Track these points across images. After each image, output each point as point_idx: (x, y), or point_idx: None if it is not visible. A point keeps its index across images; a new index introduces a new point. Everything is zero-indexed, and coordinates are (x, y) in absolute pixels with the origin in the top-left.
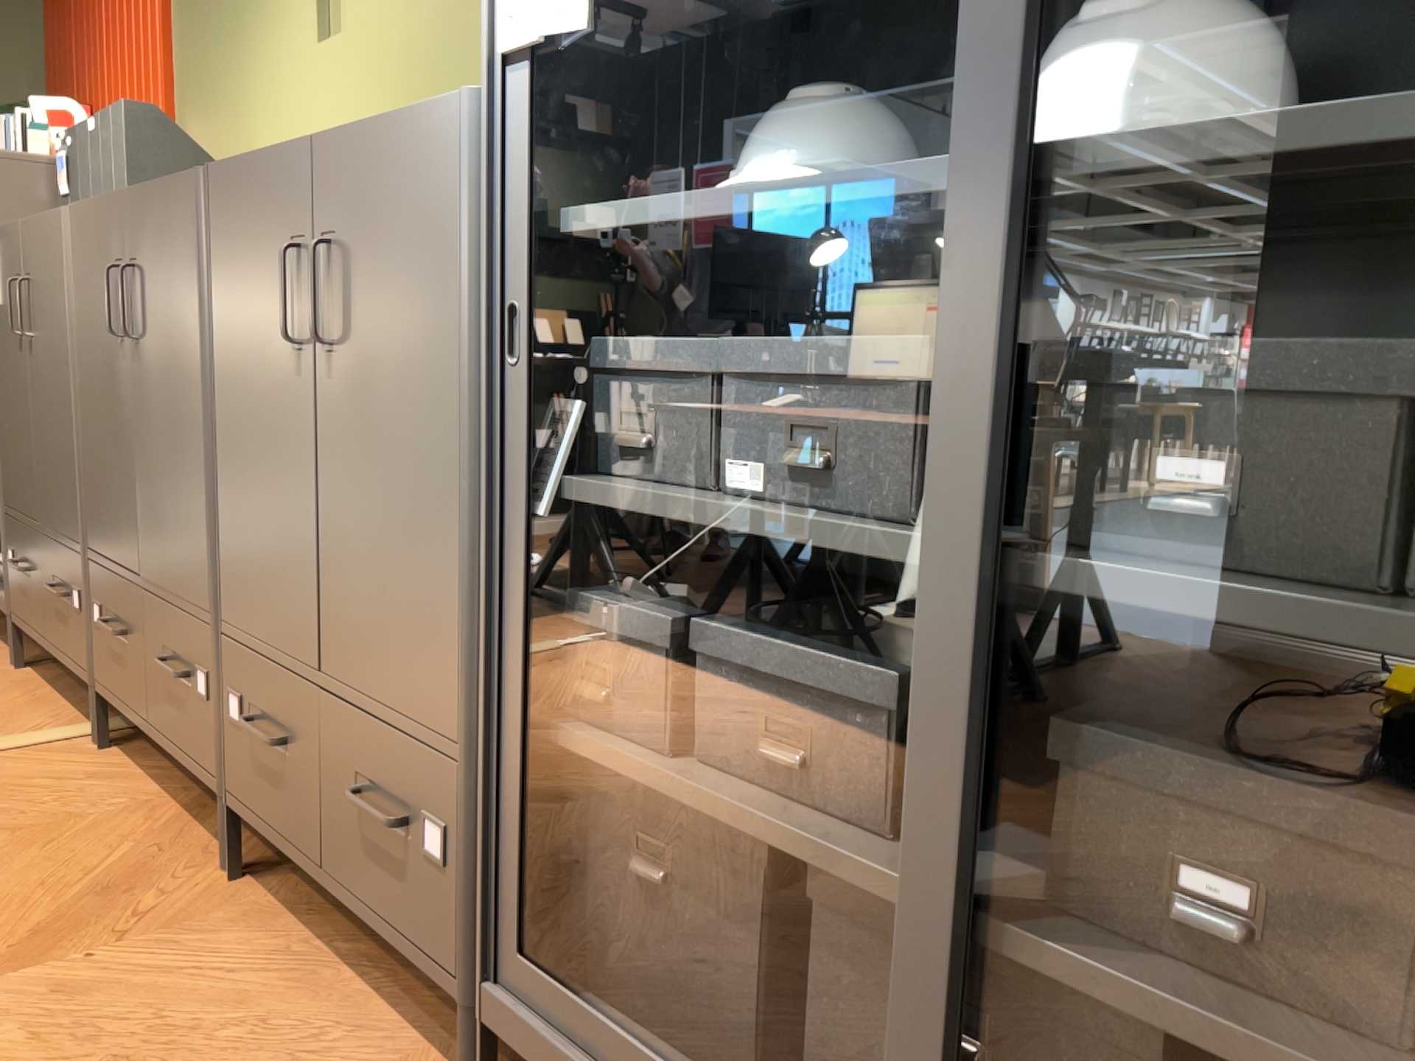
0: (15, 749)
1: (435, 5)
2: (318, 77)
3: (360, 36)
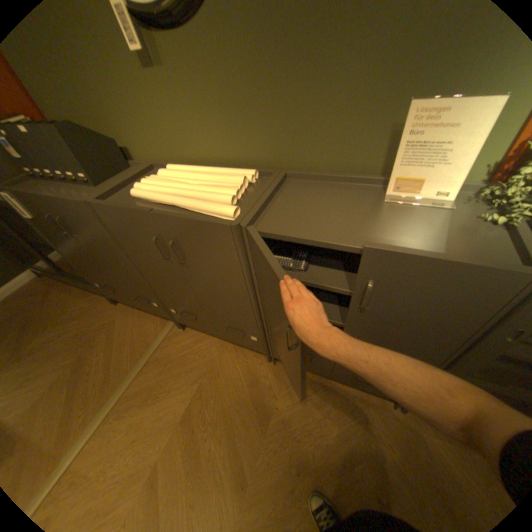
0: (162, 341)
1: (246, 62)
2: (149, 88)
3: (180, 70)
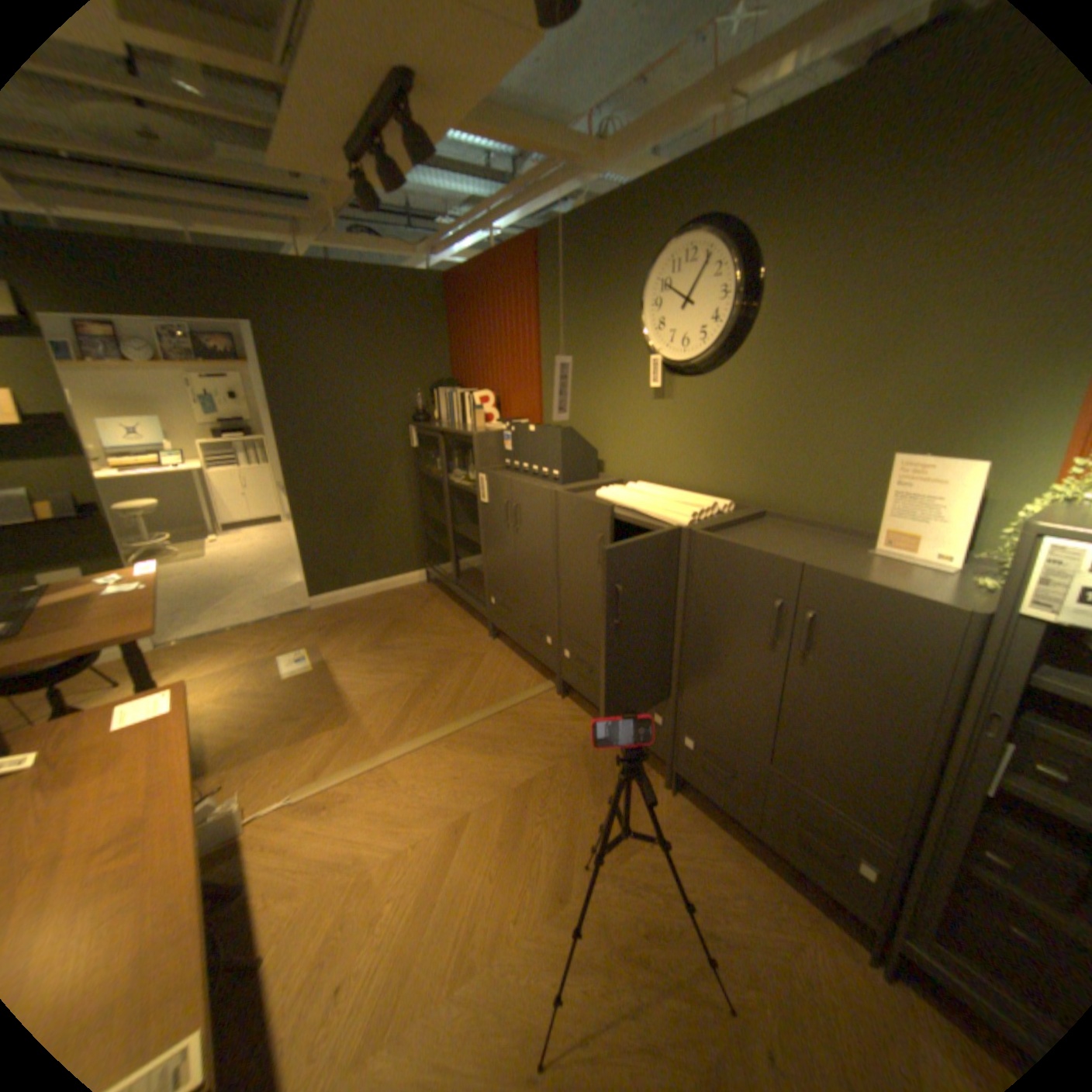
0: (531, 699)
1: (750, 405)
2: (652, 414)
3: (687, 404)
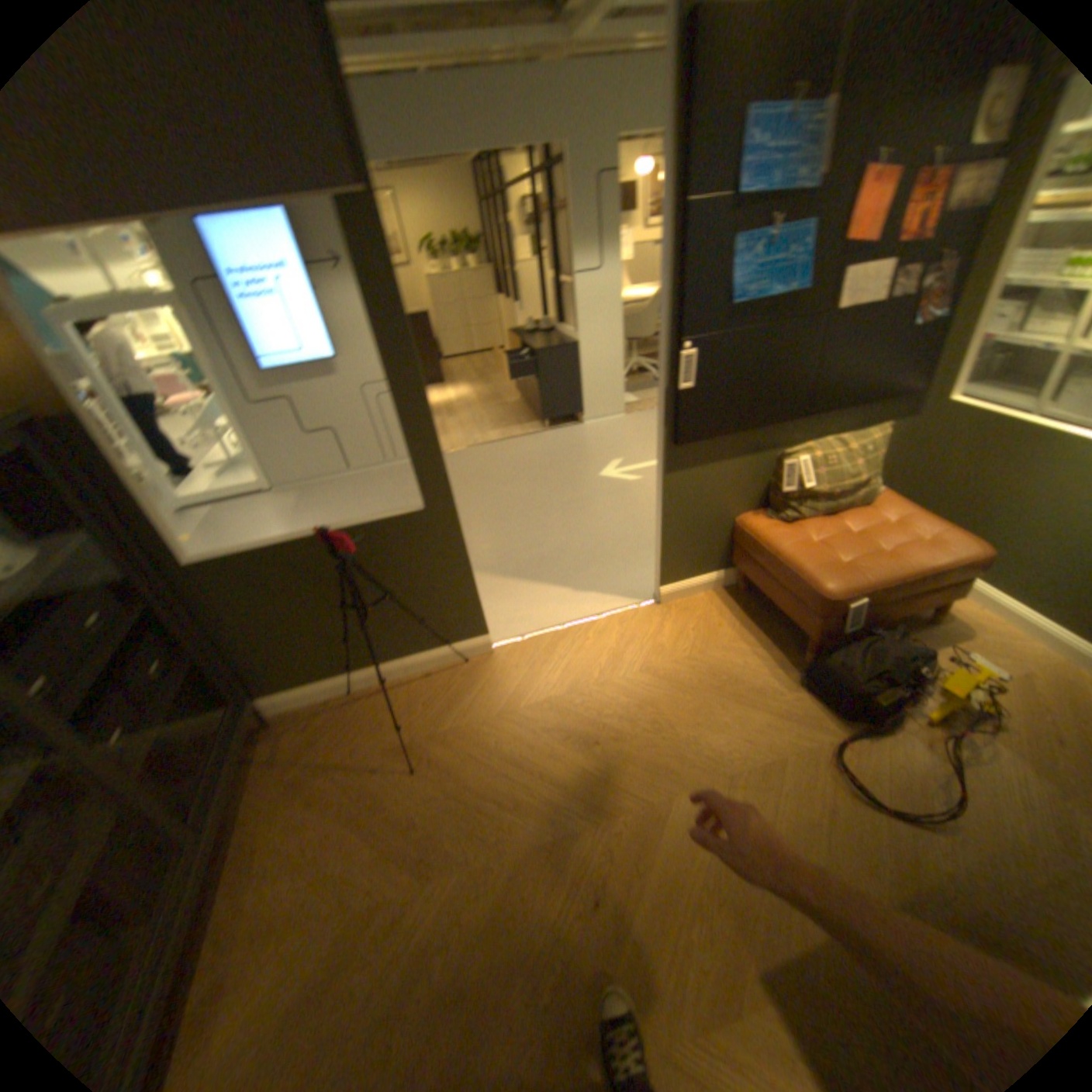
0: None
1: None
2: None
3: None
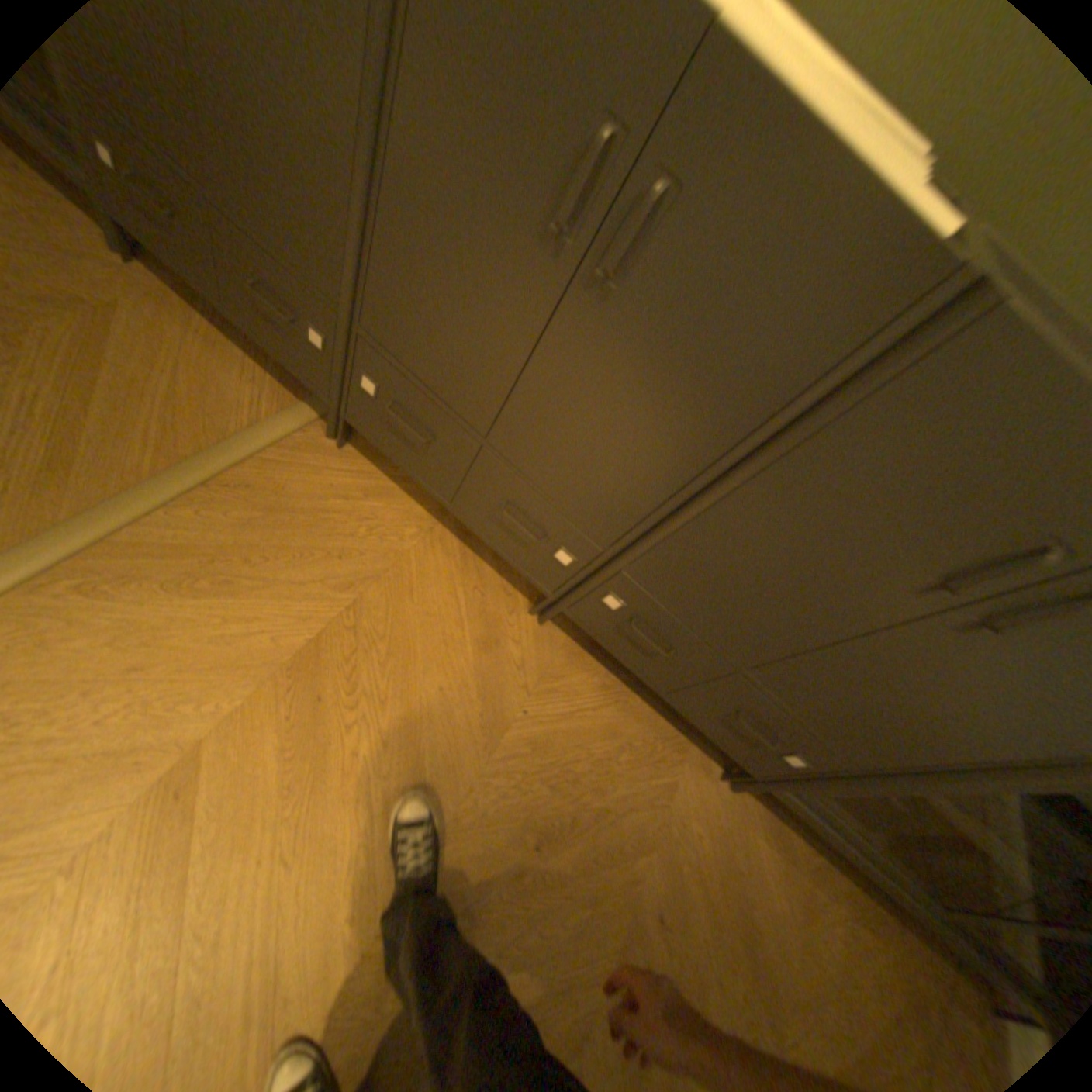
0: (270, 445)
1: None
2: None
3: None
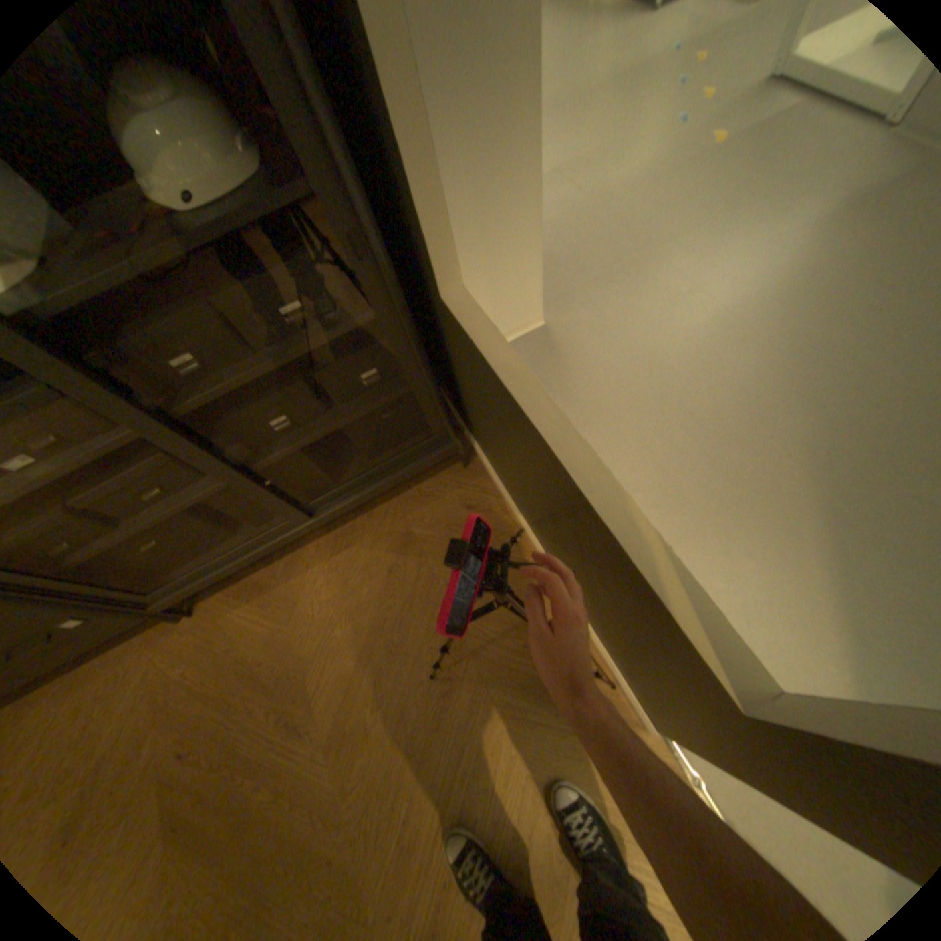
0: None
1: None
2: None
3: None
